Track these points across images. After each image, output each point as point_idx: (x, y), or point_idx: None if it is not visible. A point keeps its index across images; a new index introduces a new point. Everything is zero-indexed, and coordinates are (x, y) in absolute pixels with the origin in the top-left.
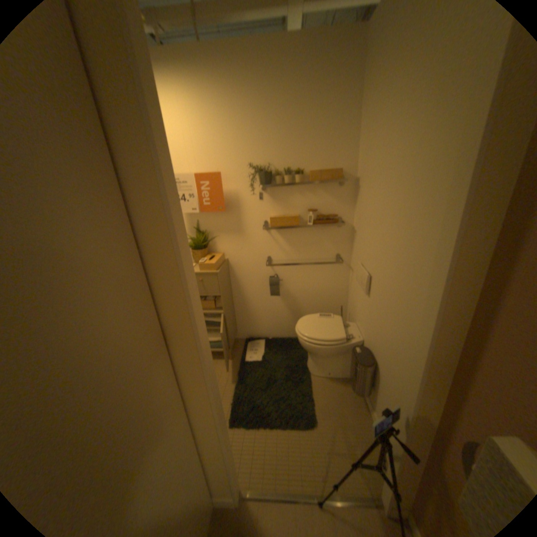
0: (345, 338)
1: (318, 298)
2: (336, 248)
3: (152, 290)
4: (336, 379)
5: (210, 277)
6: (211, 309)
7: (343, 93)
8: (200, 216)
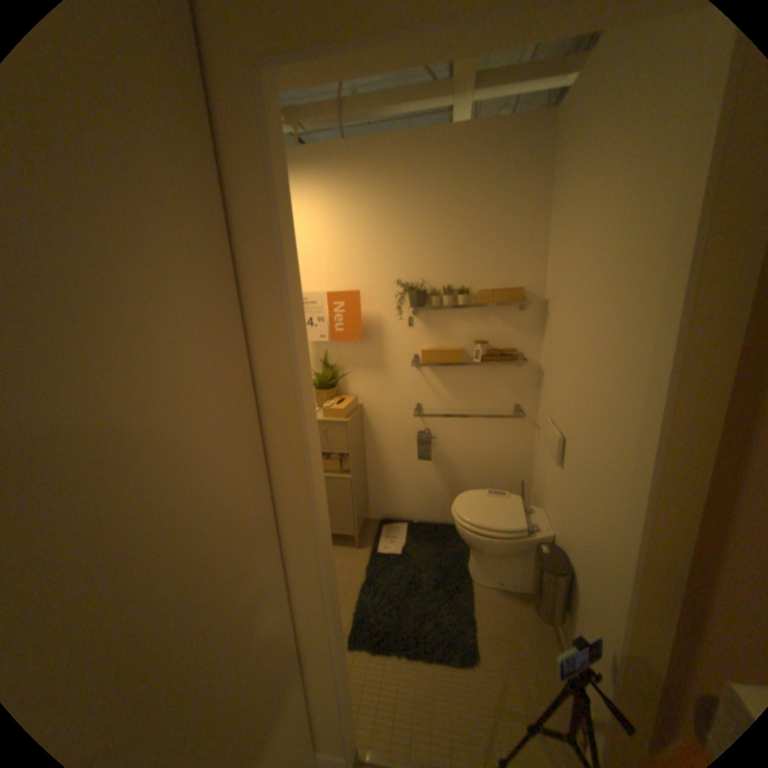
0: (526, 530)
1: (487, 466)
2: (514, 396)
3: (262, 434)
4: (512, 594)
5: (336, 426)
6: (334, 472)
7: (525, 190)
8: (329, 345)
